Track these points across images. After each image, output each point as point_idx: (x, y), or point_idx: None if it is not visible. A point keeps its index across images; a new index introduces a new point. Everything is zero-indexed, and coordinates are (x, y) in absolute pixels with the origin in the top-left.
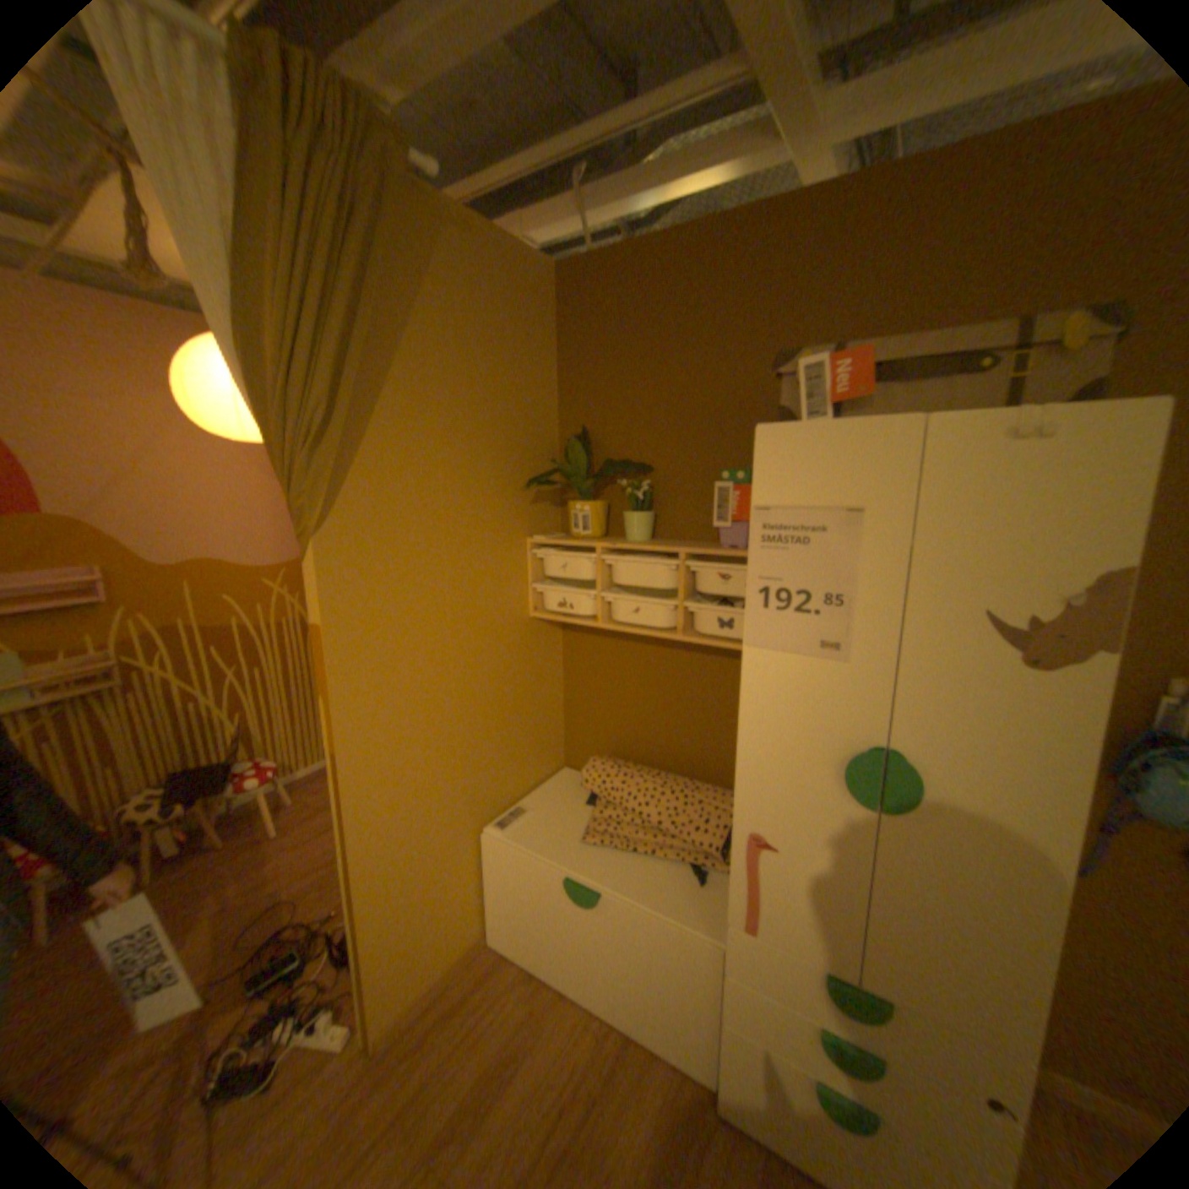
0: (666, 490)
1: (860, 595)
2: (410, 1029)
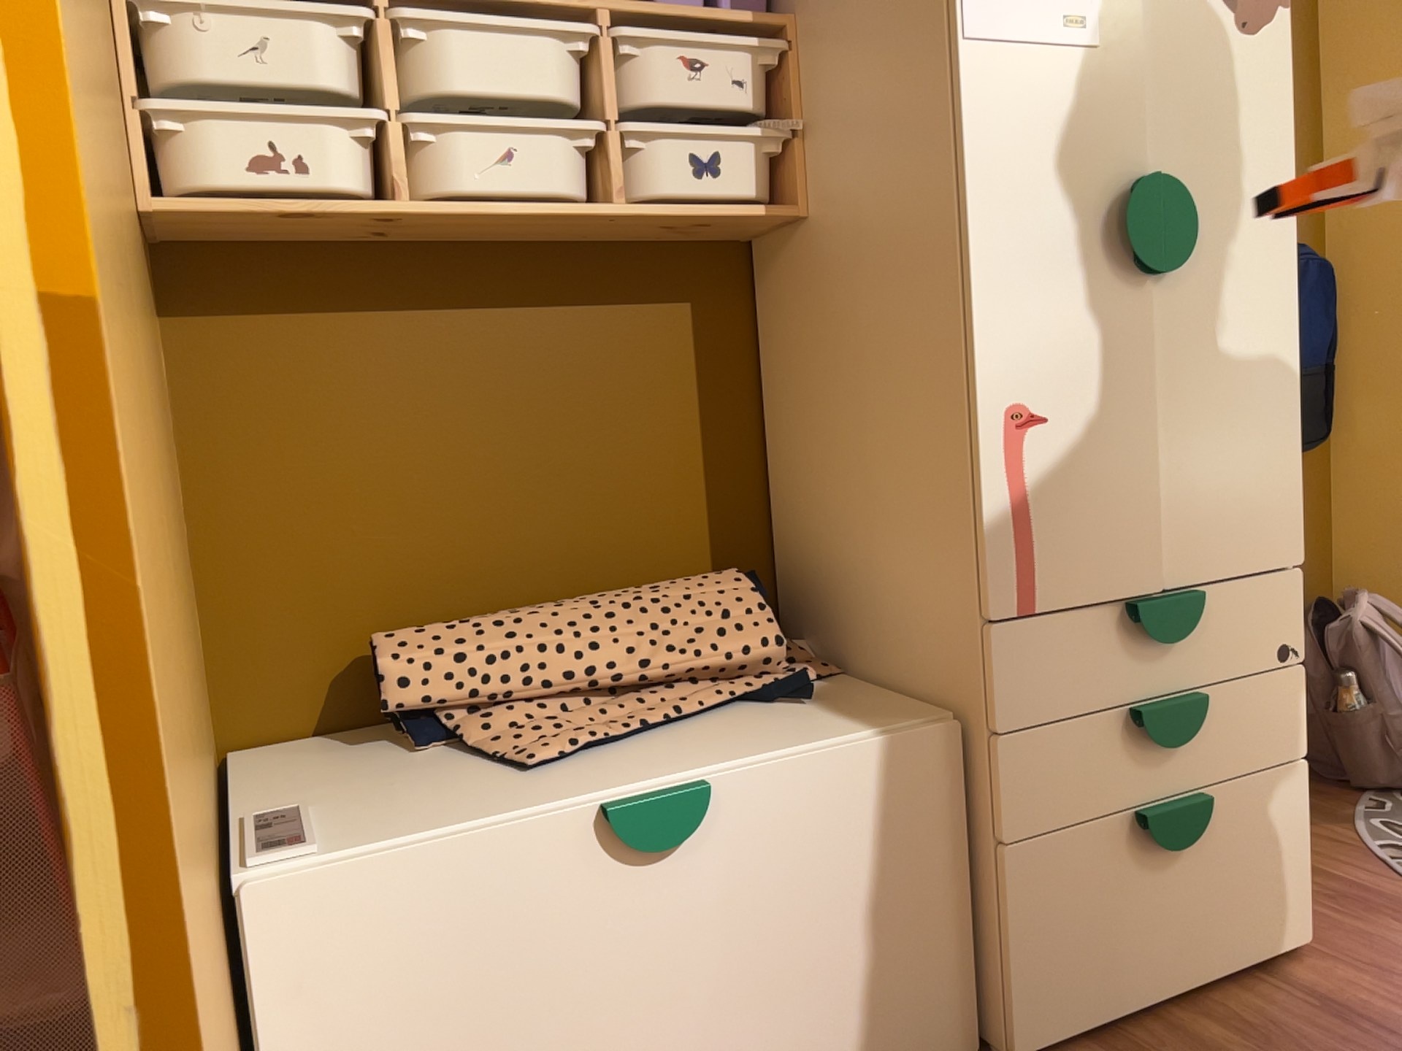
0: None
1: None
2: None
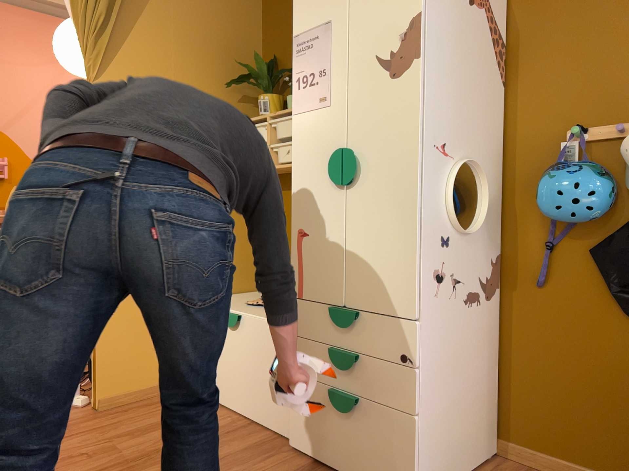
0: None
1: (331, 67)
2: (122, 406)
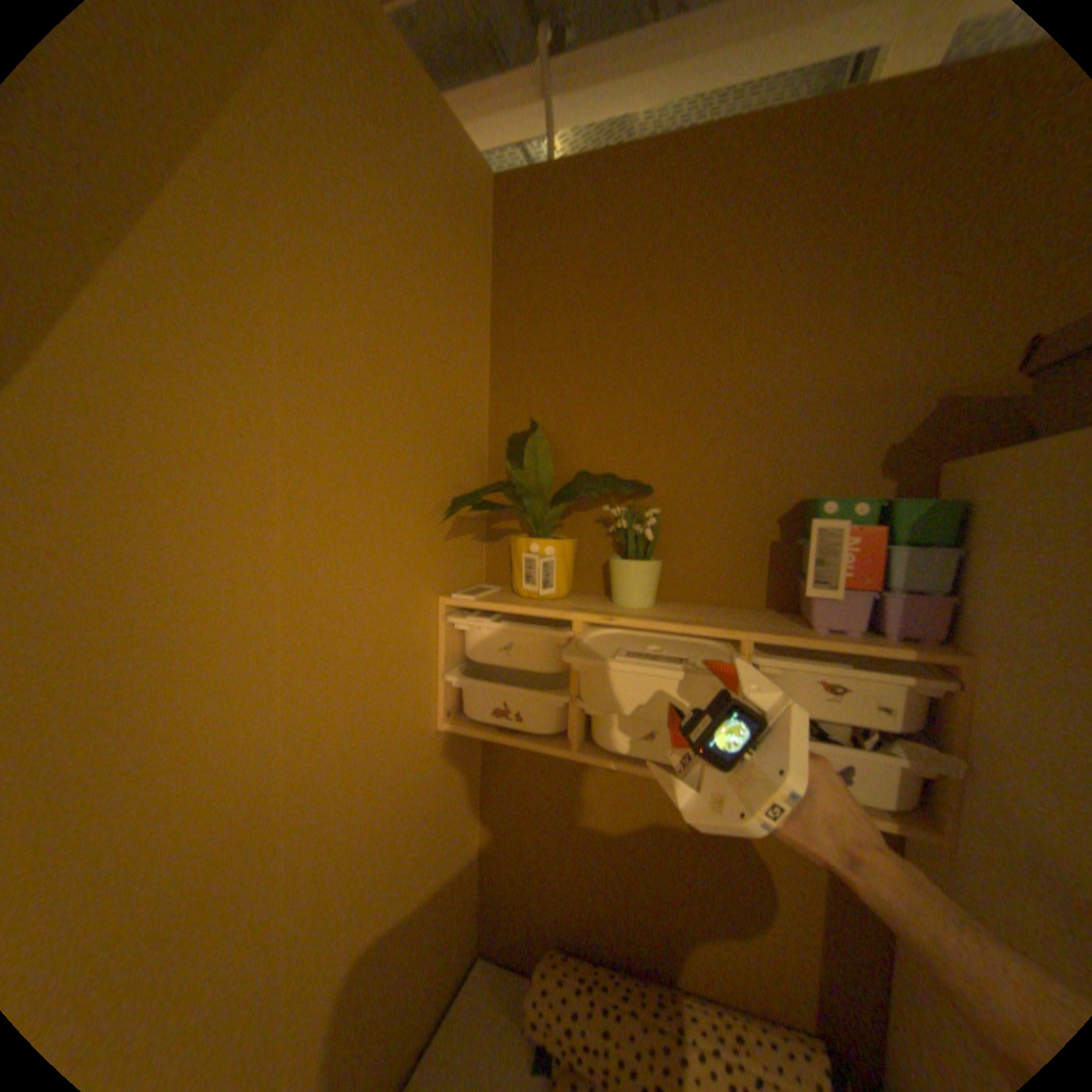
0: (675, 523)
1: None
2: None
